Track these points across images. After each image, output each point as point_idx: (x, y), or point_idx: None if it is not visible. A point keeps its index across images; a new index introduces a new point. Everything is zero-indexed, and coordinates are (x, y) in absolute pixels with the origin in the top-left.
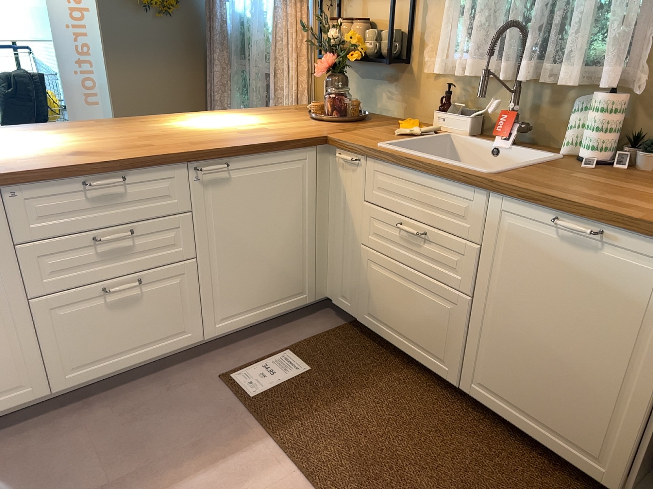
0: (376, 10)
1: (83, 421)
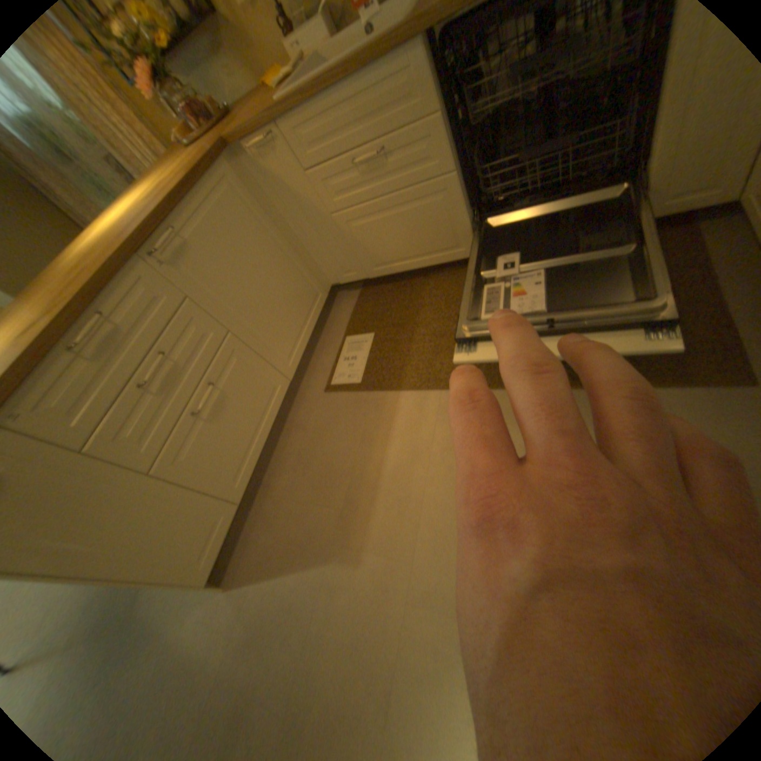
0: None
1: (278, 497)
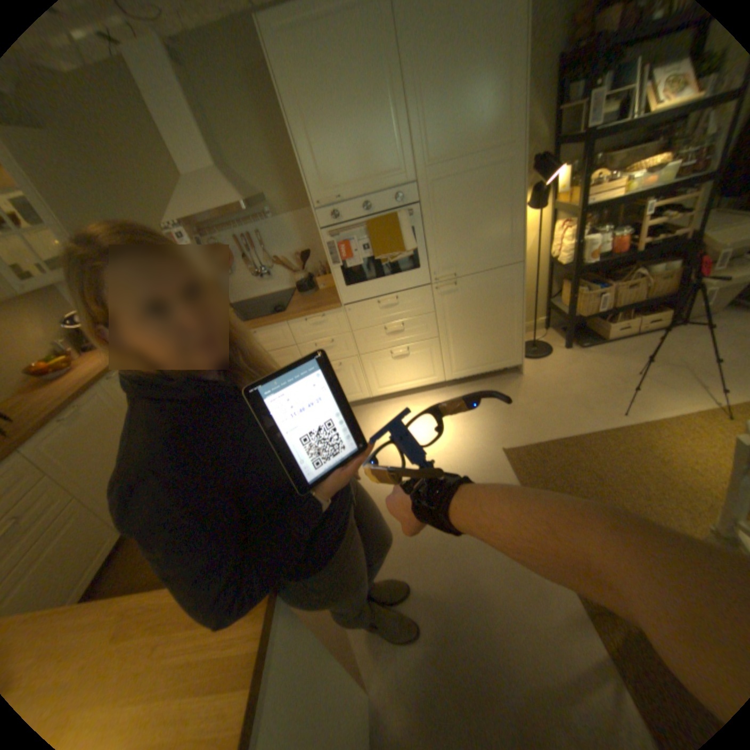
0: None
1: None
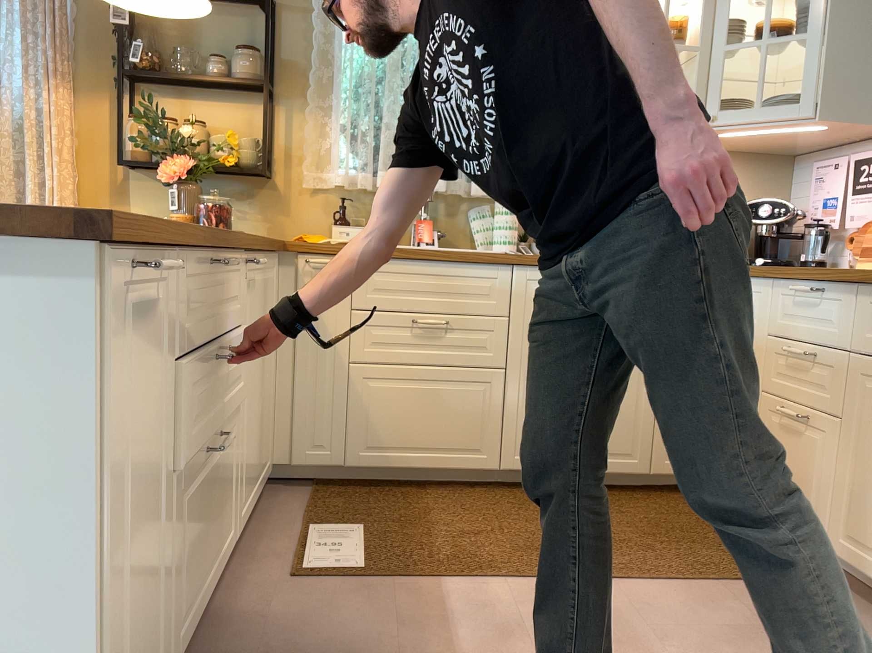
0: (210, 113)
1: None
